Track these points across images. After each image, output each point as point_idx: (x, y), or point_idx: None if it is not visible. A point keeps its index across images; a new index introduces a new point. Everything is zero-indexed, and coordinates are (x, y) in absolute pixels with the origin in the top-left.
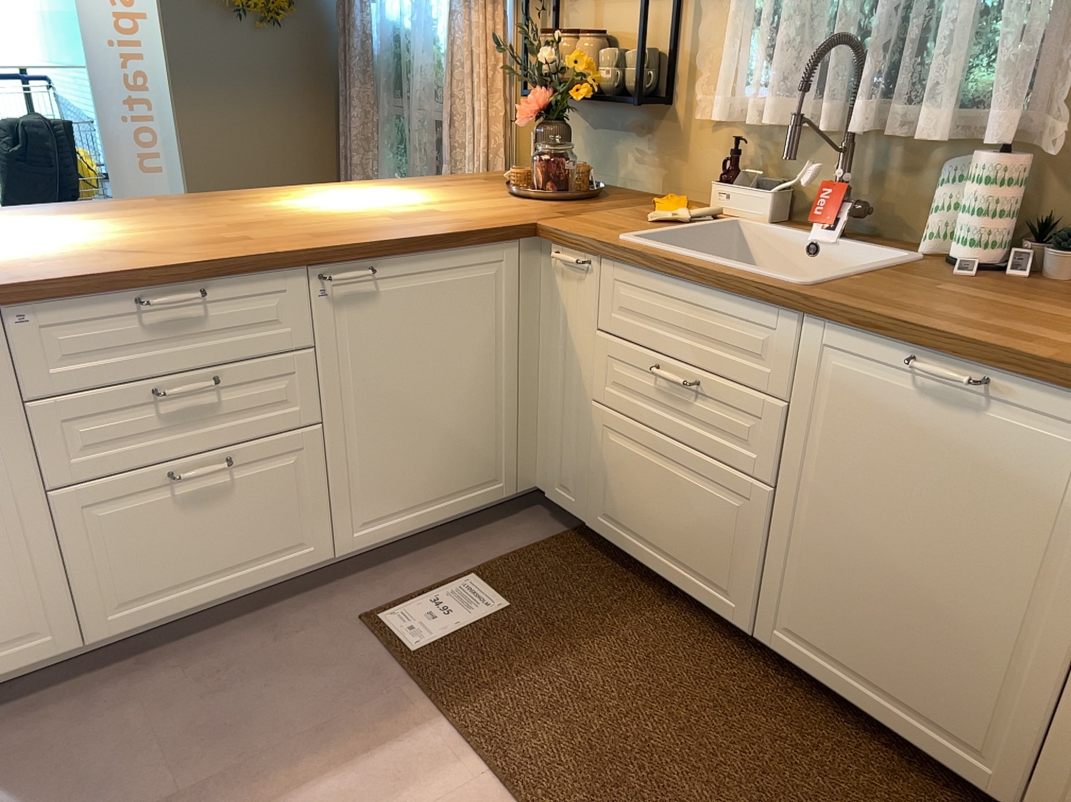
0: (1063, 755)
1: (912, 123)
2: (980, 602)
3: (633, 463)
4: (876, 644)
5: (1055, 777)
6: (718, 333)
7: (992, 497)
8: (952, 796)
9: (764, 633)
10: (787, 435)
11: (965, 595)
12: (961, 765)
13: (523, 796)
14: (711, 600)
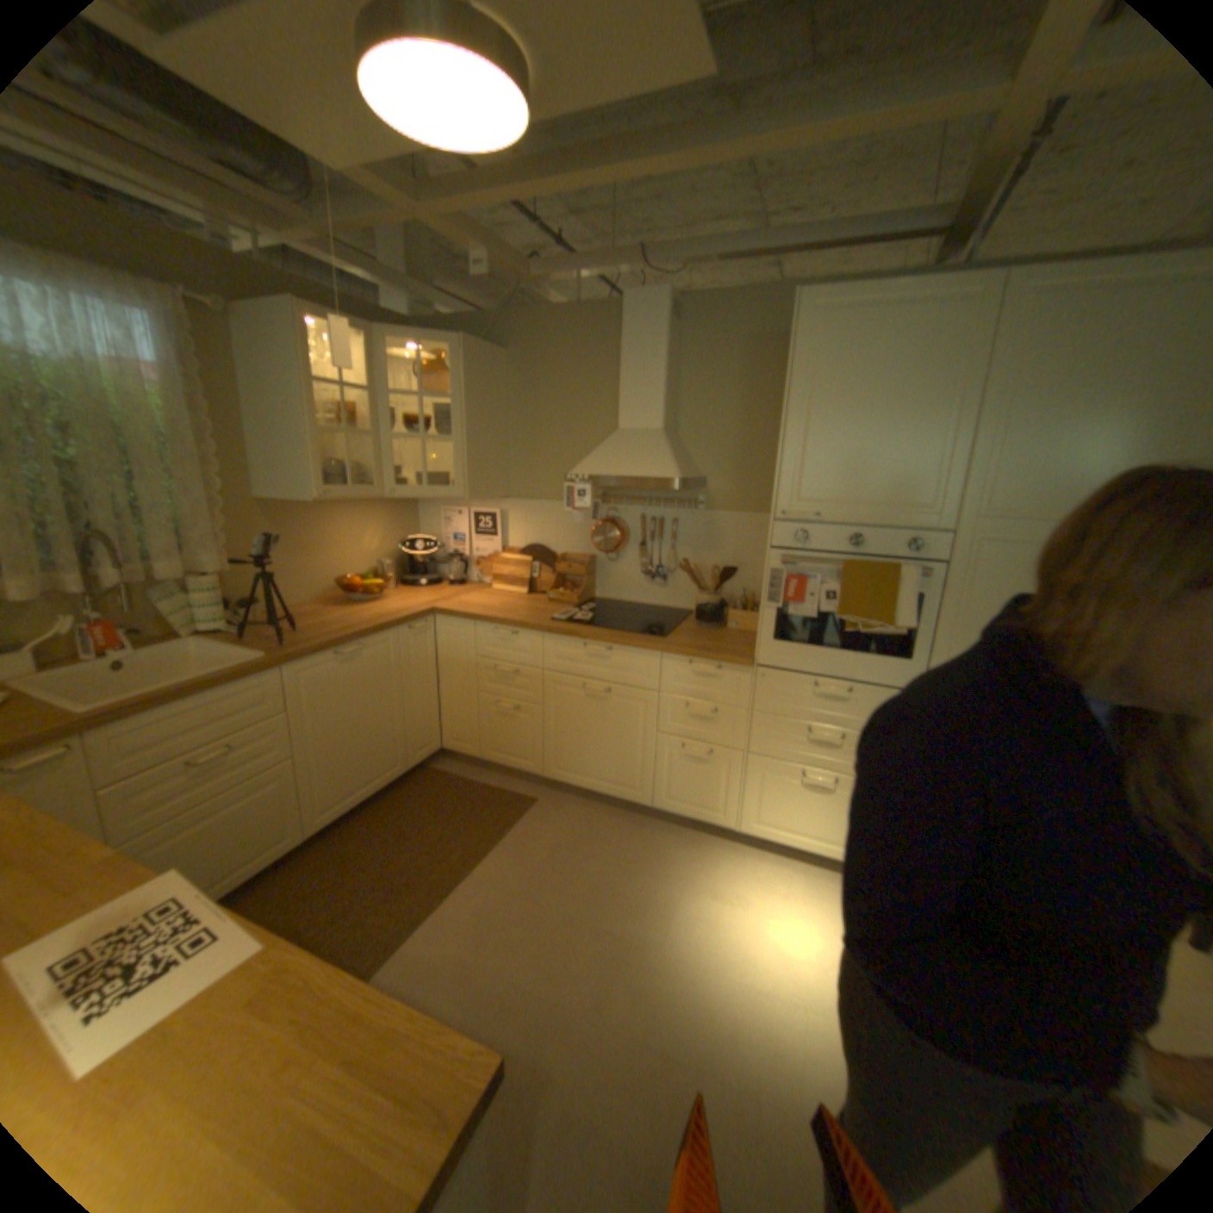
0: (410, 739)
1: (136, 575)
2: (379, 718)
3: (181, 851)
4: (356, 772)
5: (410, 747)
6: (229, 711)
7: (371, 682)
8: (386, 797)
9: (310, 833)
10: (287, 729)
11: (375, 721)
12: (392, 777)
13: (422, 917)
14: (275, 856)
